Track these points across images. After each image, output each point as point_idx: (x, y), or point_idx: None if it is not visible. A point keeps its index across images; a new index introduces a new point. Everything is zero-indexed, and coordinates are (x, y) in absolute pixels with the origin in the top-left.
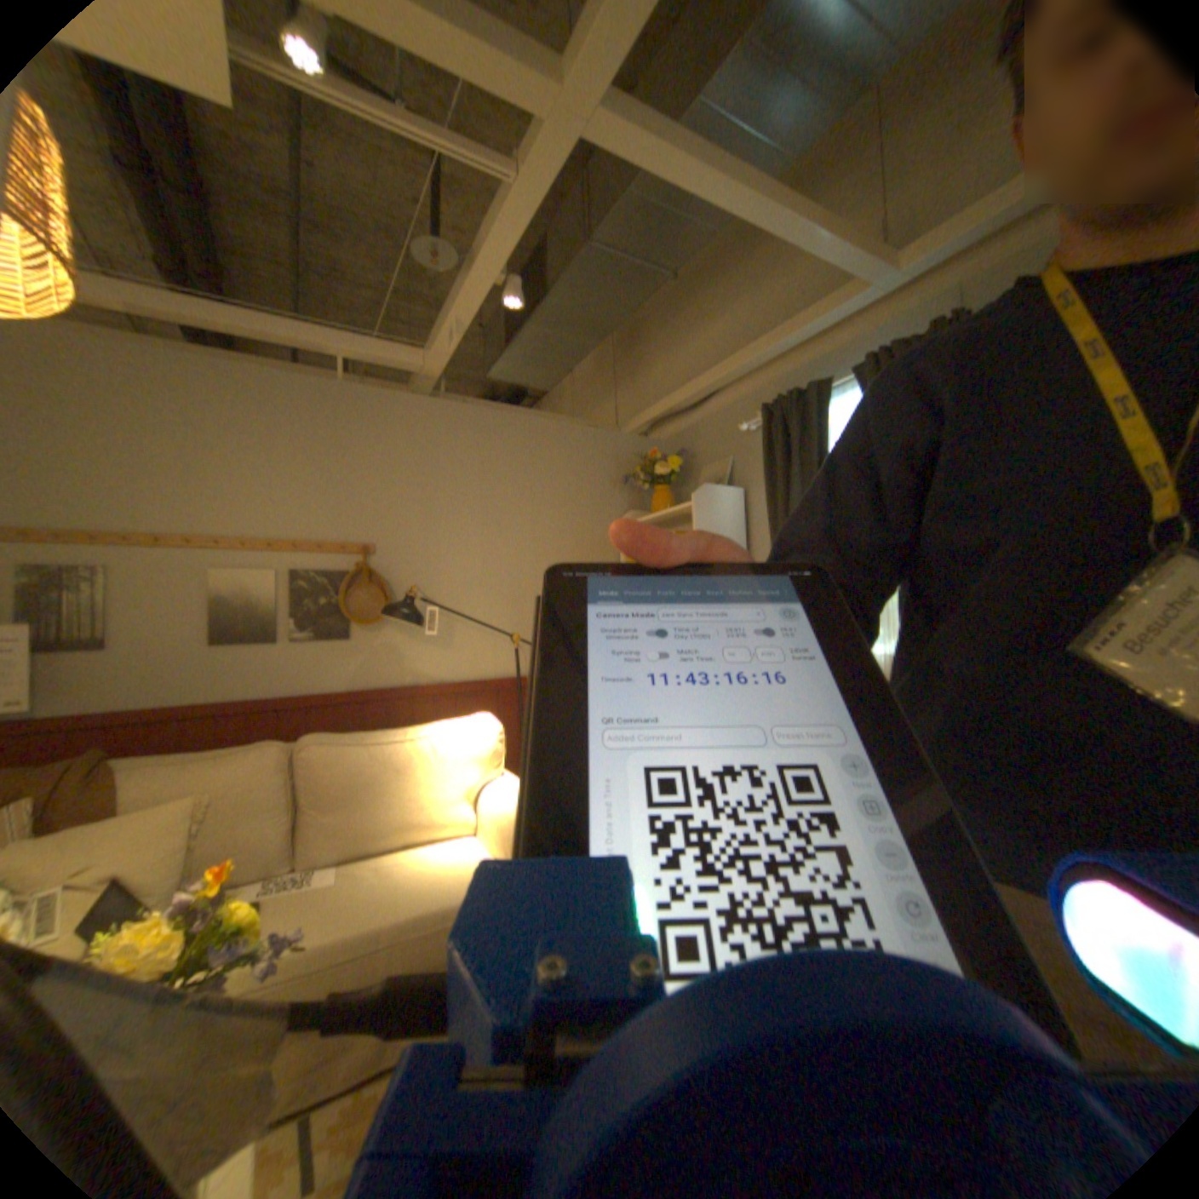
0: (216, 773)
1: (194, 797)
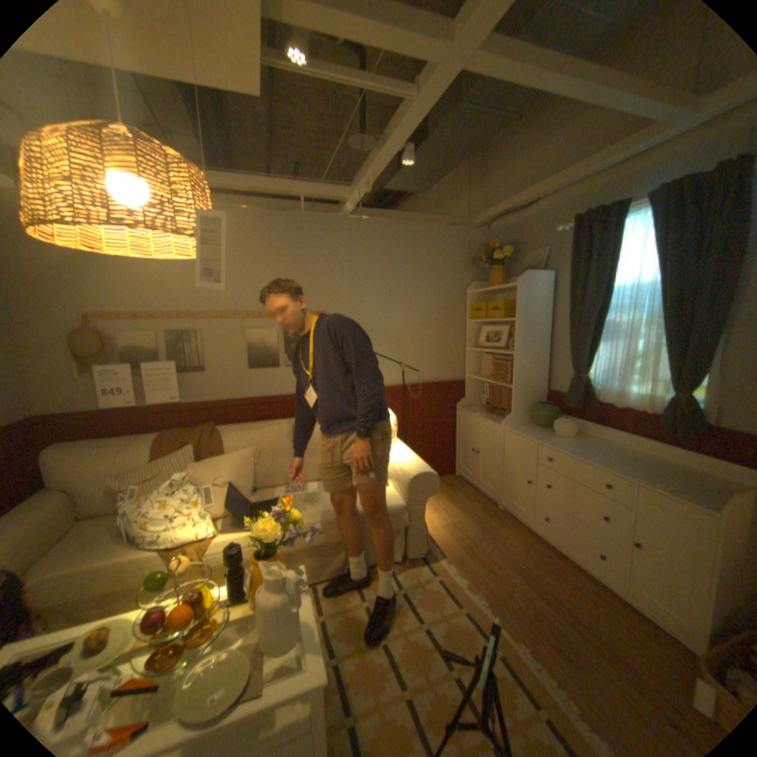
0: (261, 436)
1: (253, 448)
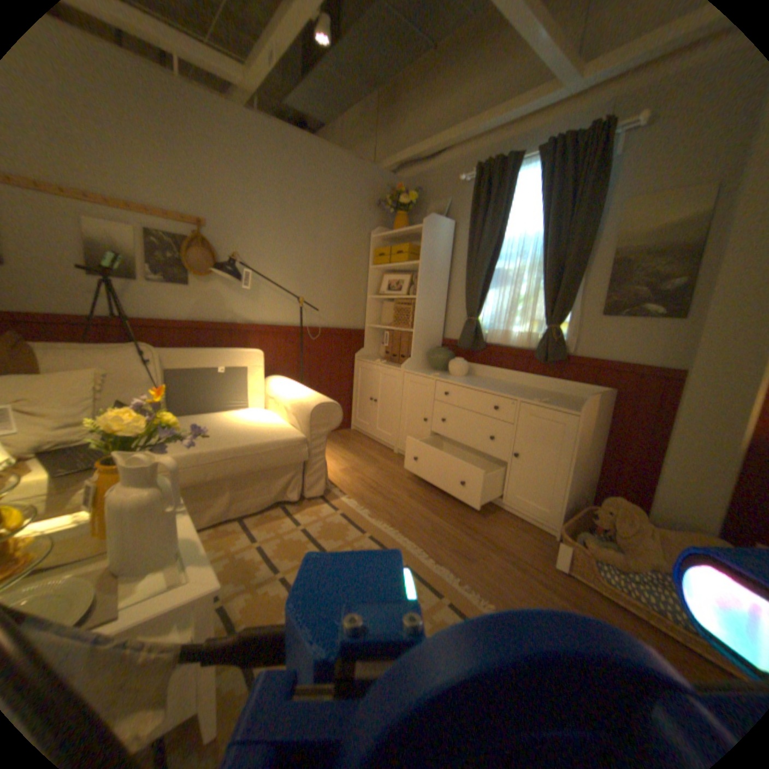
0: (107, 357)
1: (95, 370)
